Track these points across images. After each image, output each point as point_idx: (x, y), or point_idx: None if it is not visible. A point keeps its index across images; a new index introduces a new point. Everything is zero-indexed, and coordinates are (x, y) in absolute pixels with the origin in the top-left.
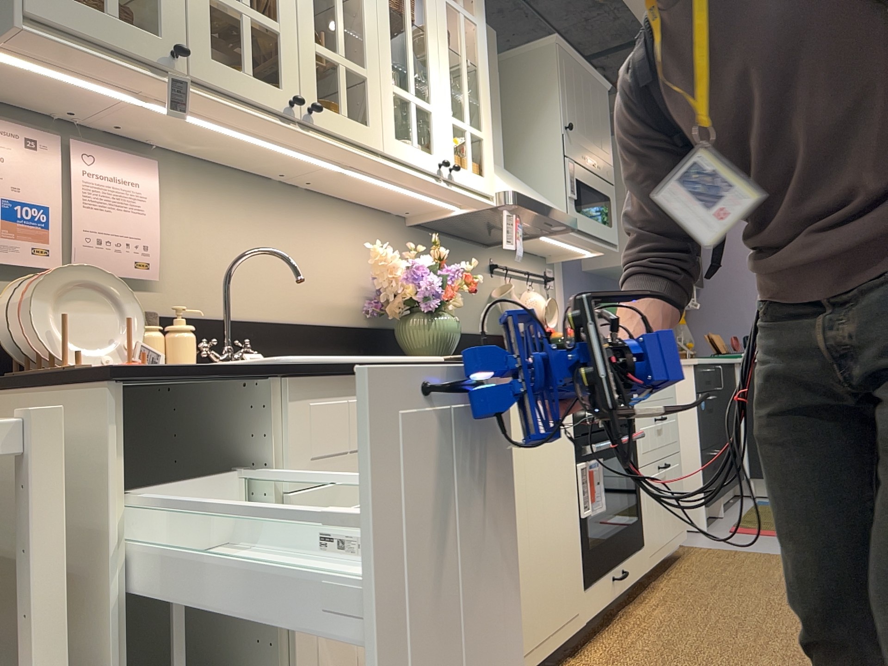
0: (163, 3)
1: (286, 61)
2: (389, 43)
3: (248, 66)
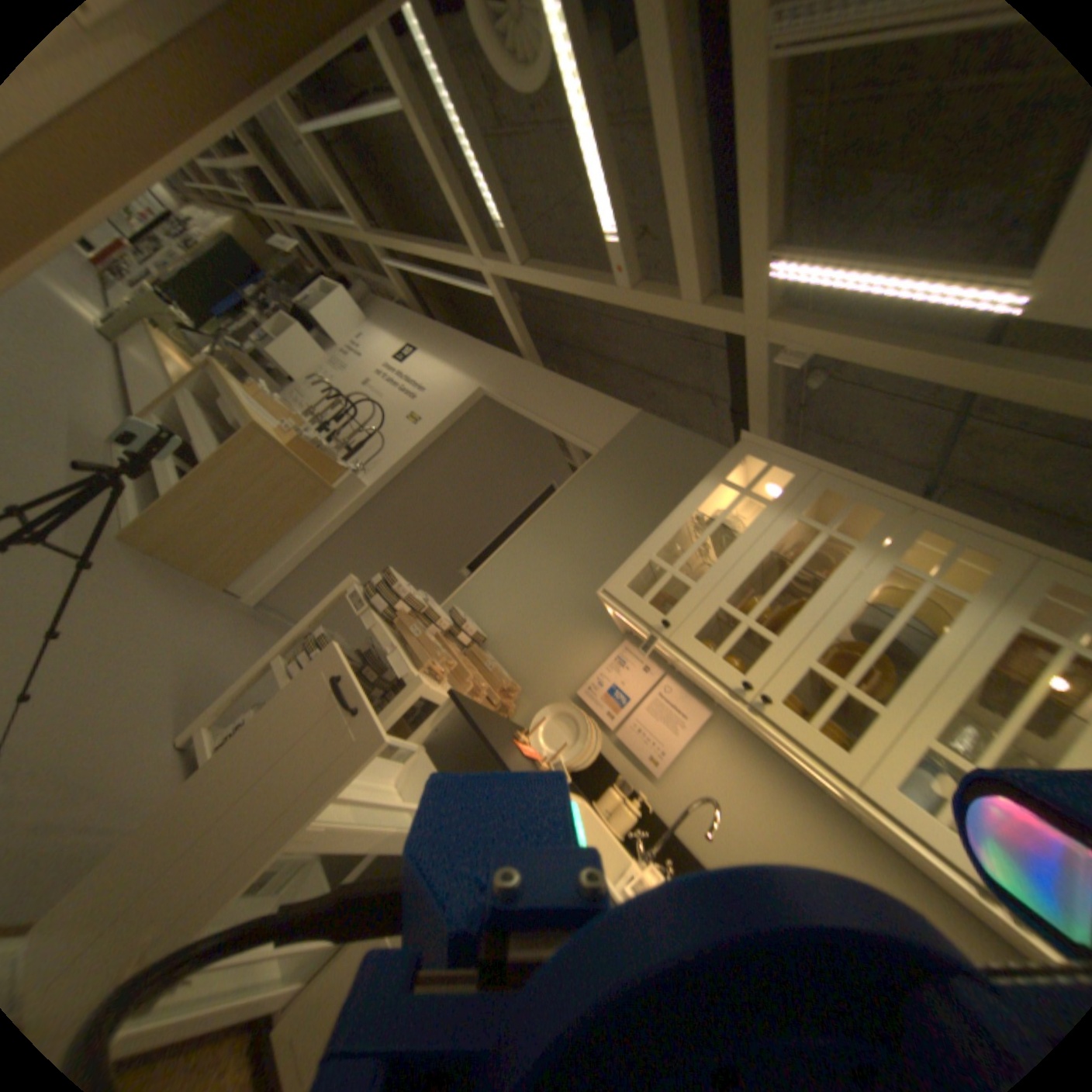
0: (682, 604)
1: (766, 663)
2: (956, 702)
3: (723, 652)
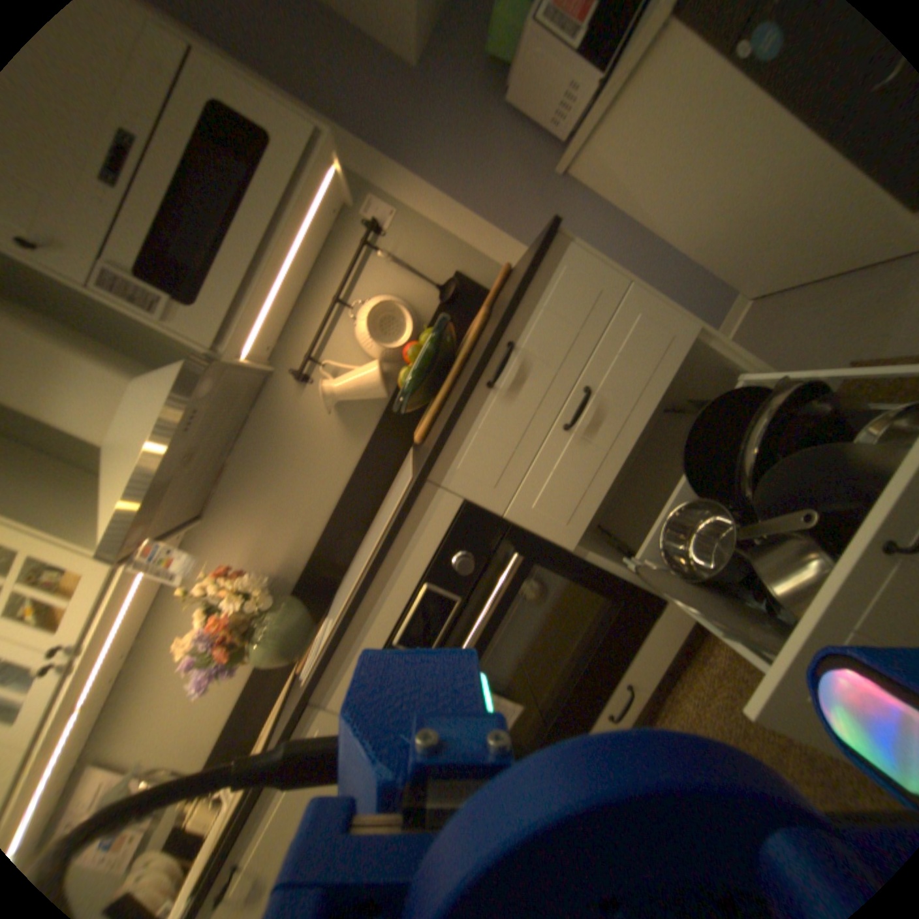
0: None
1: None
2: None
3: None
